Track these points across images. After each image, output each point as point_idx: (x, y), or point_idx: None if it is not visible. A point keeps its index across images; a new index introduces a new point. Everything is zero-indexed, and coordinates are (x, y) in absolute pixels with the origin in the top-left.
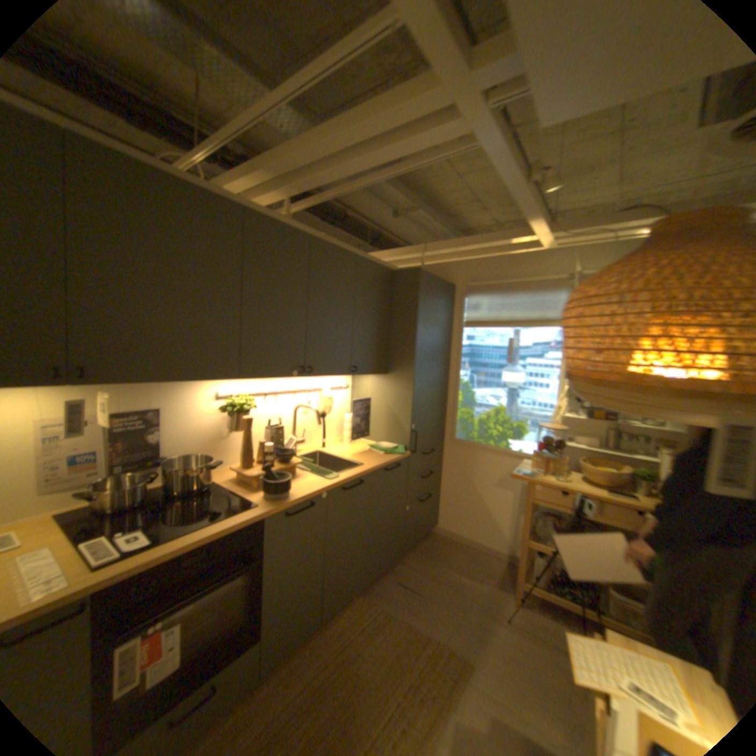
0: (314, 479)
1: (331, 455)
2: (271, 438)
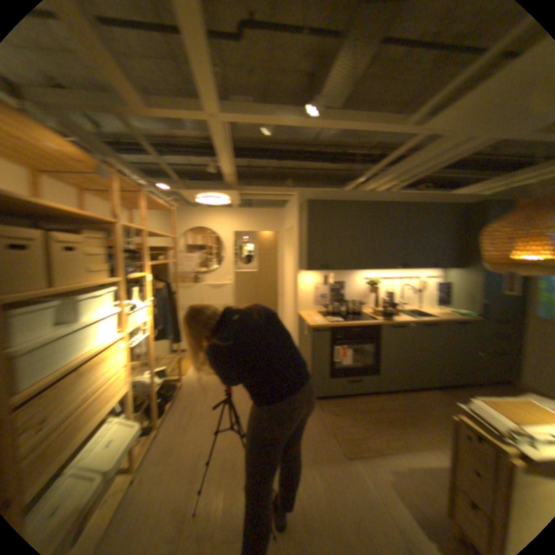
0: (407, 317)
1: (422, 311)
2: (388, 299)
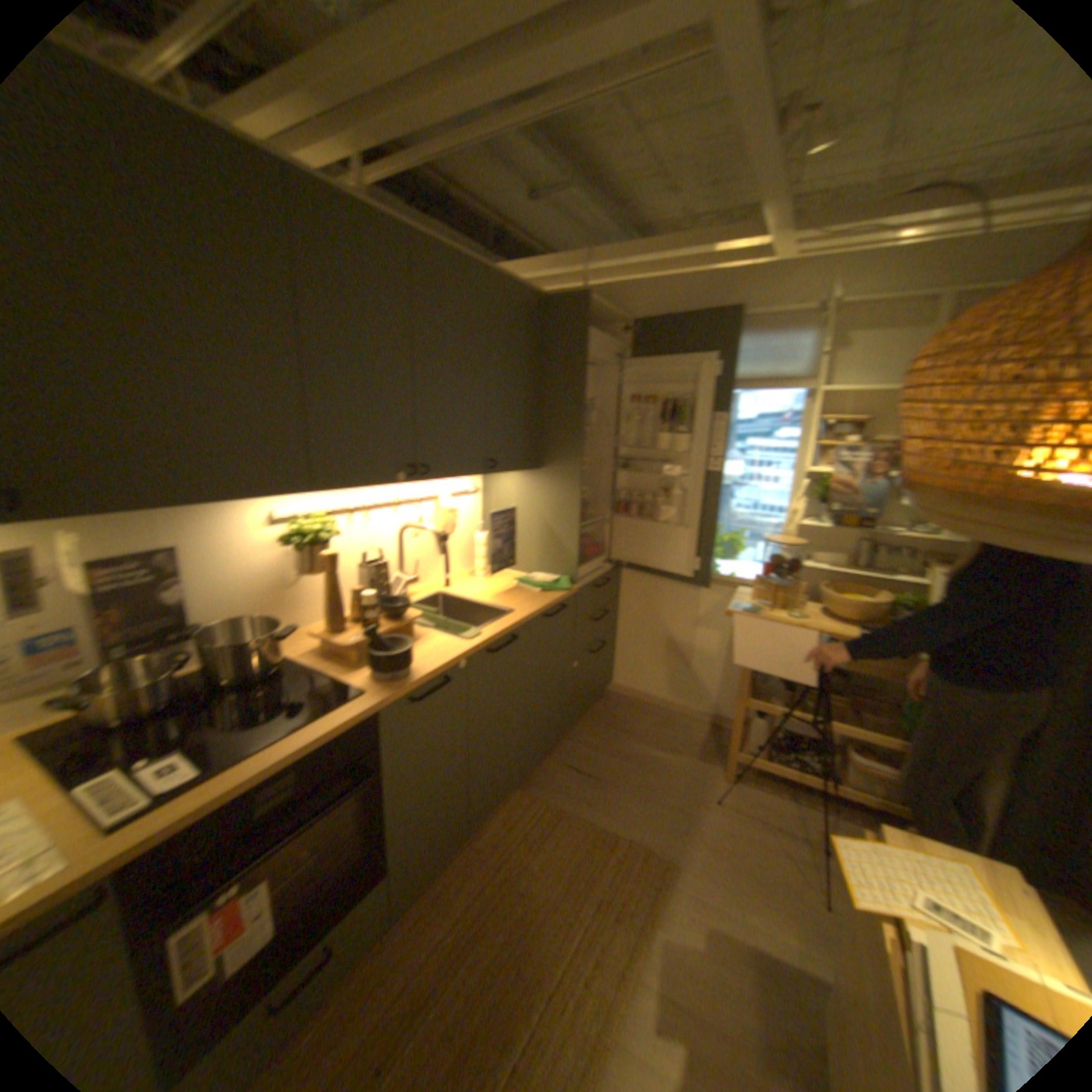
0: (442, 641)
1: (459, 599)
2: (365, 581)
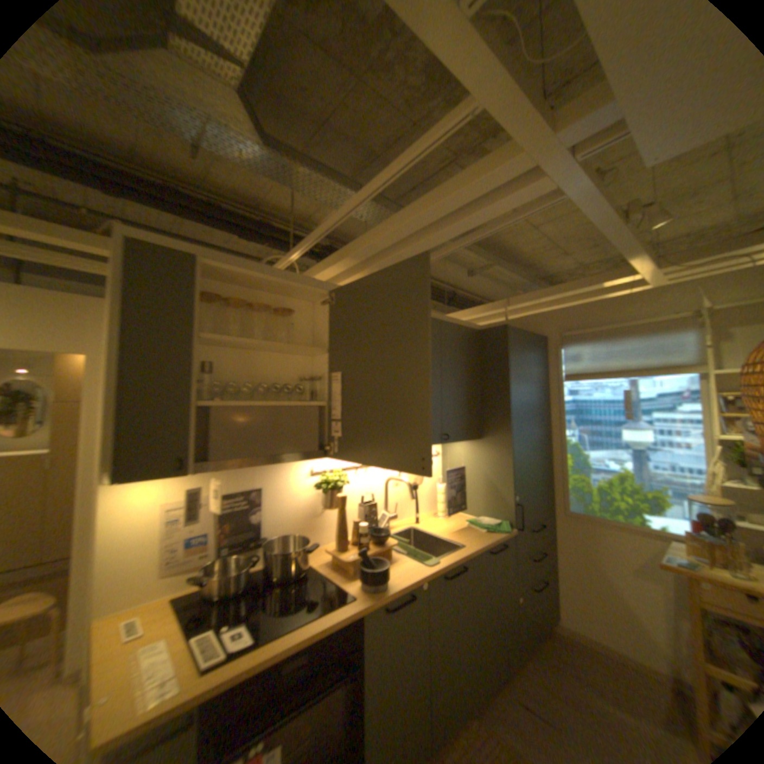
0: (412, 565)
1: (426, 533)
2: (363, 516)
